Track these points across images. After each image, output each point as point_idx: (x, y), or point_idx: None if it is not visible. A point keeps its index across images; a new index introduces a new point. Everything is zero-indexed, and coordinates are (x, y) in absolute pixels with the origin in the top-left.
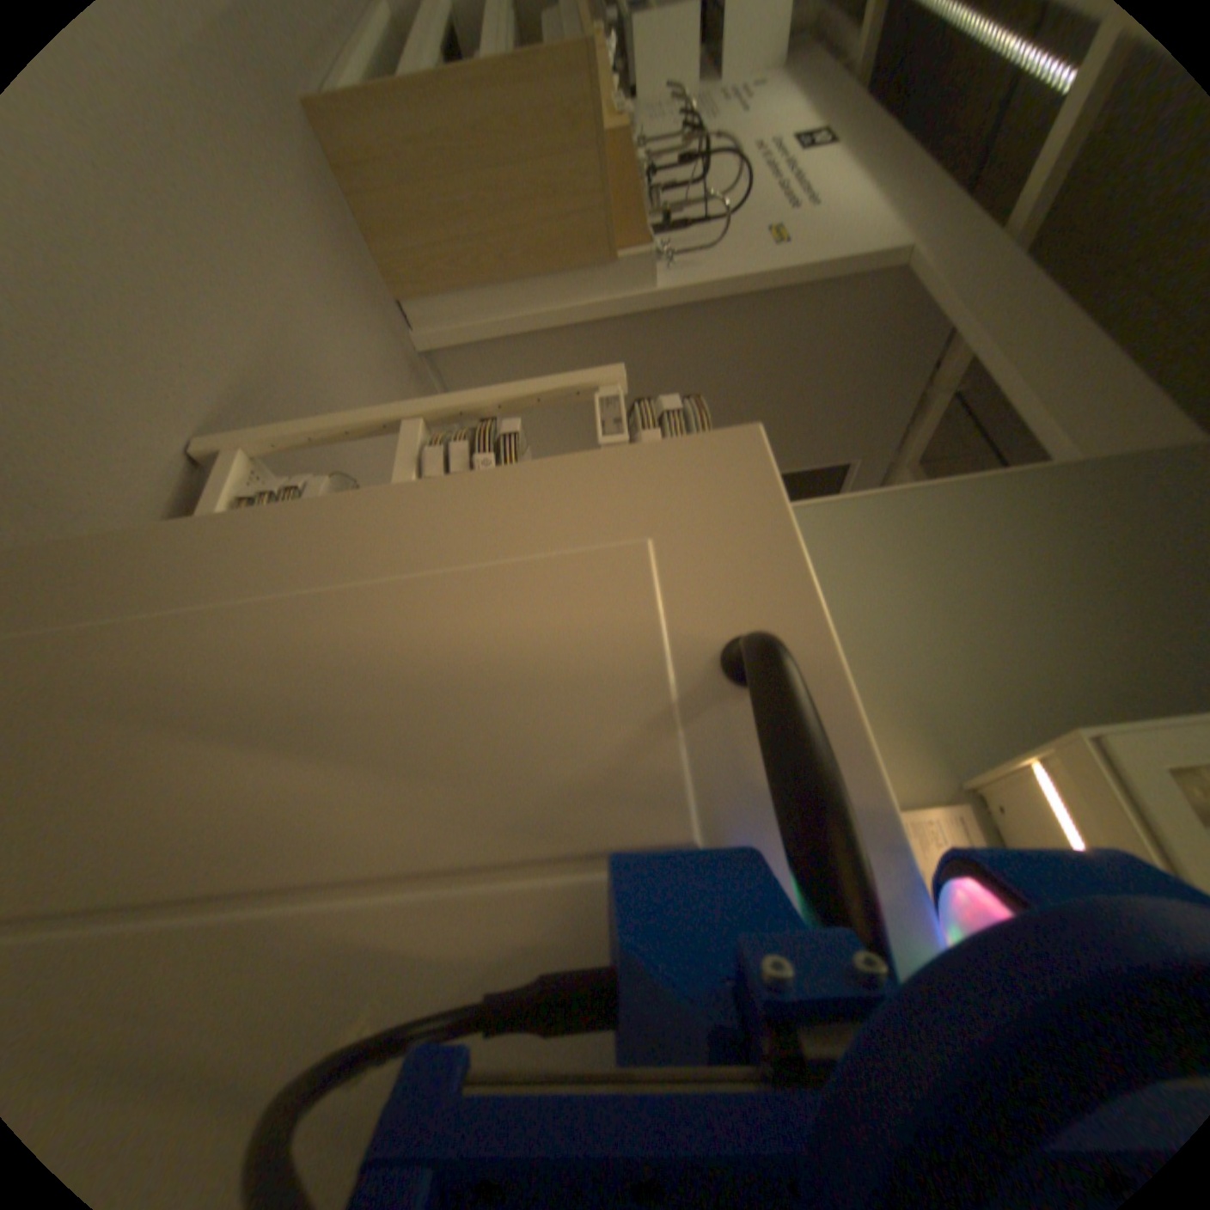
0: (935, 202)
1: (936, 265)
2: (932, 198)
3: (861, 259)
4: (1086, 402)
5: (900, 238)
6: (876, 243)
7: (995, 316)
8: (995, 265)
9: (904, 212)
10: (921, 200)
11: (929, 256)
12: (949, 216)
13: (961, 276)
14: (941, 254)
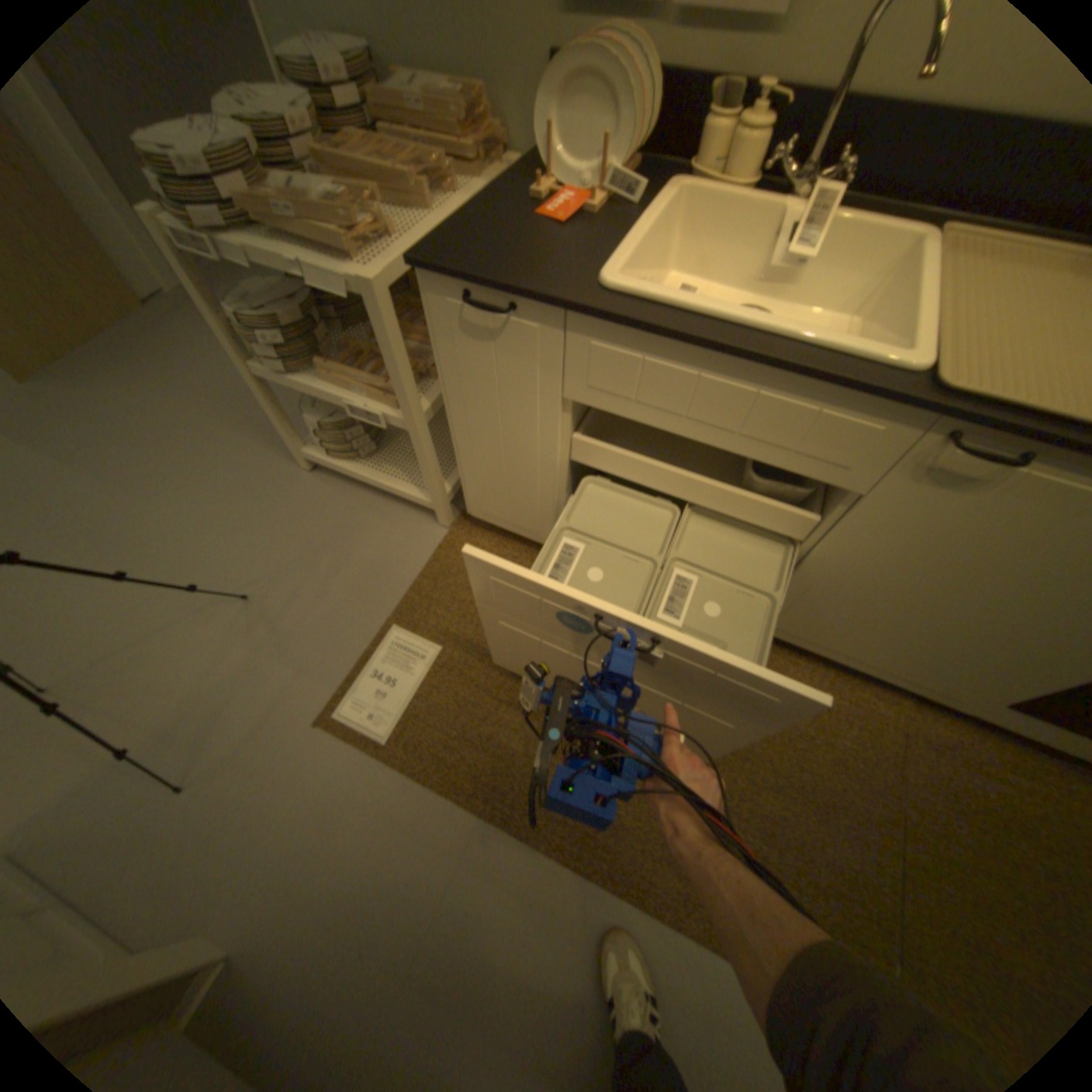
0: None
1: None
2: None
3: None
4: None
5: None
6: None
7: None
8: None
9: None
10: None
11: None
12: None
13: None
14: None
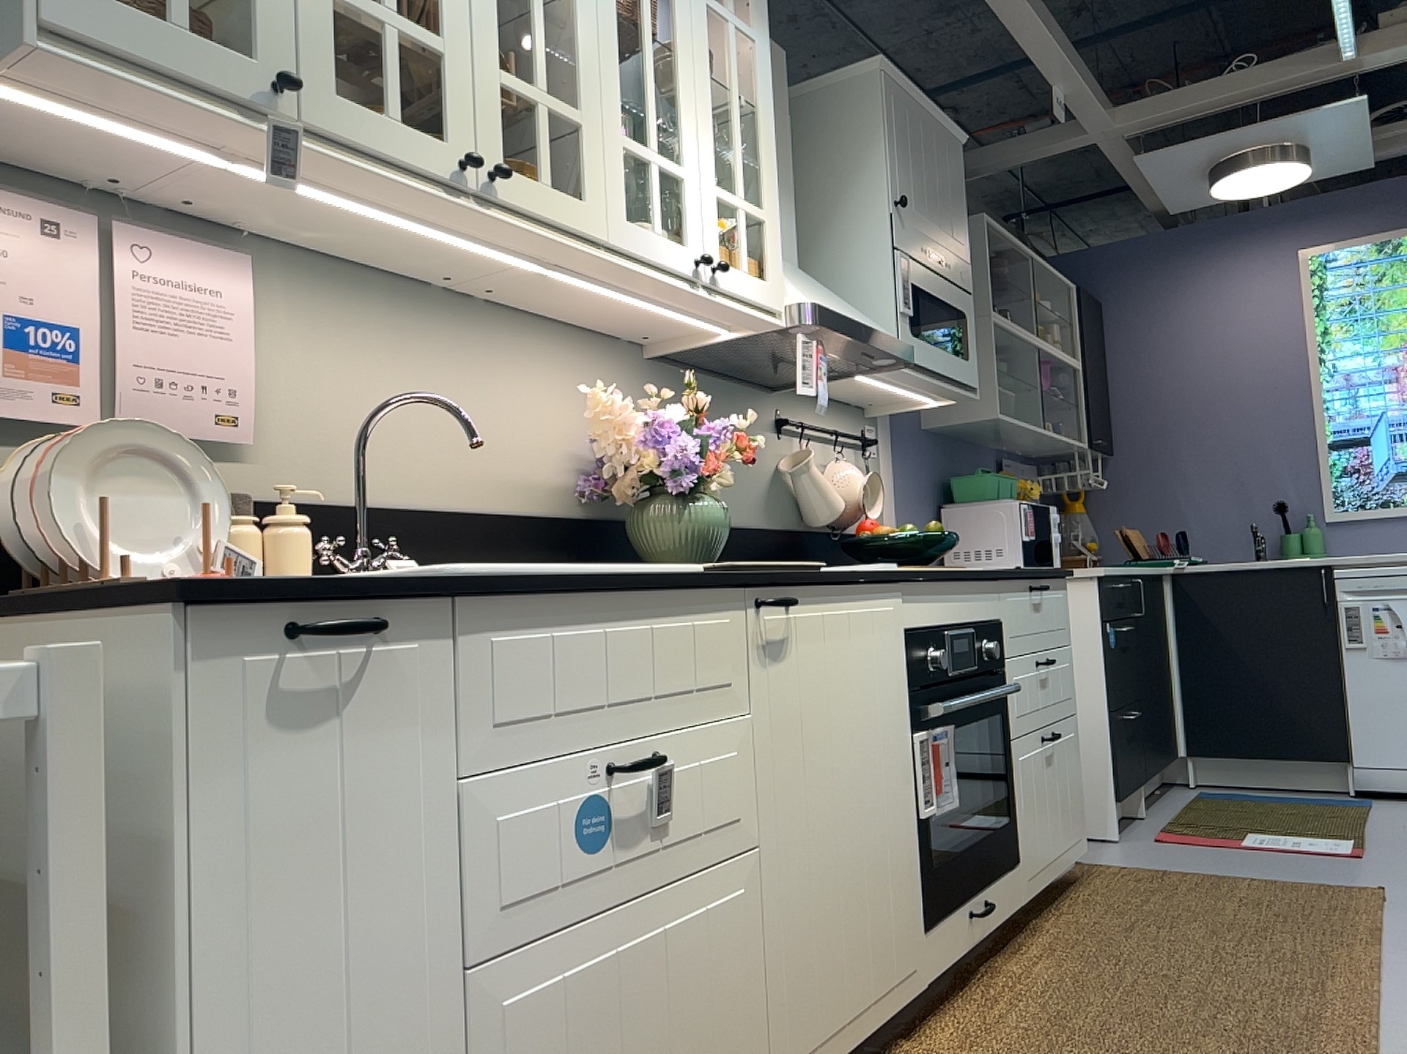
0: None
1: None
2: None
3: None
4: None
5: None
6: None
7: None
8: None
9: None
10: None
11: None
12: None
13: None
14: None
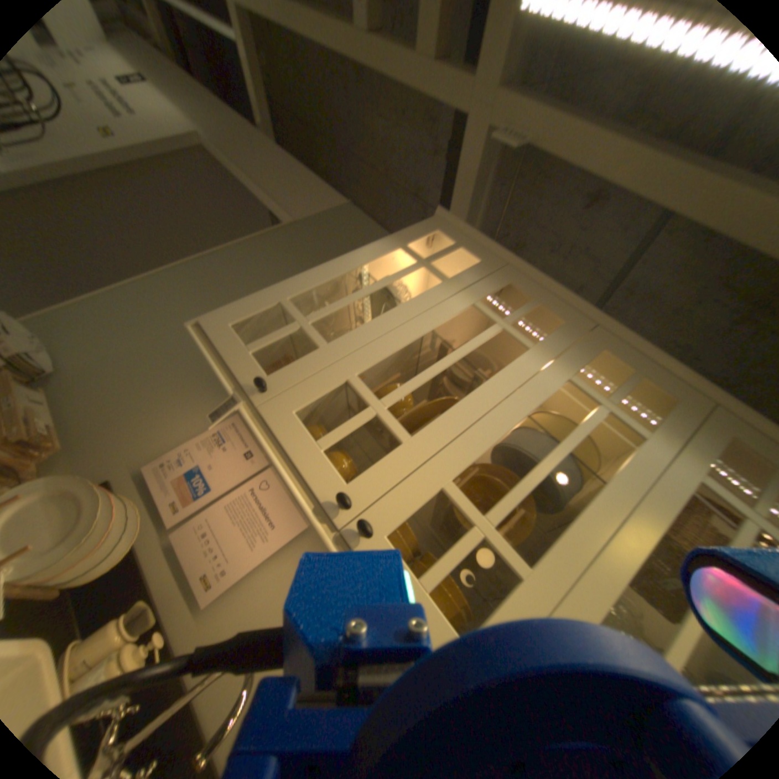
0: (211, 113)
1: (213, 143)
2: (209, 111)
3: (166, 144)
4: (296, 197)
5: (191, 132)
6: (176, 135)
7: (247, 164)
8: (246, 140)
9: (193, 118)
10: (203, 112)
11: (208, 139)
12: (219, 119)
13: (227, 147)
14: (216, 138)
